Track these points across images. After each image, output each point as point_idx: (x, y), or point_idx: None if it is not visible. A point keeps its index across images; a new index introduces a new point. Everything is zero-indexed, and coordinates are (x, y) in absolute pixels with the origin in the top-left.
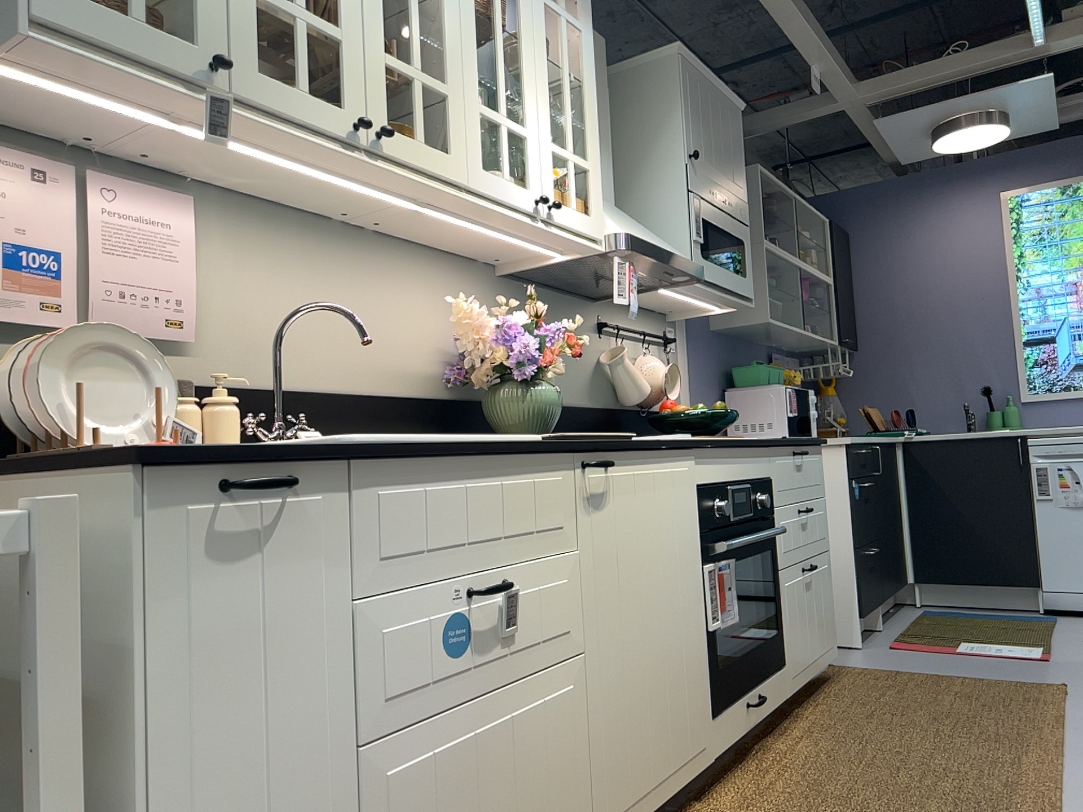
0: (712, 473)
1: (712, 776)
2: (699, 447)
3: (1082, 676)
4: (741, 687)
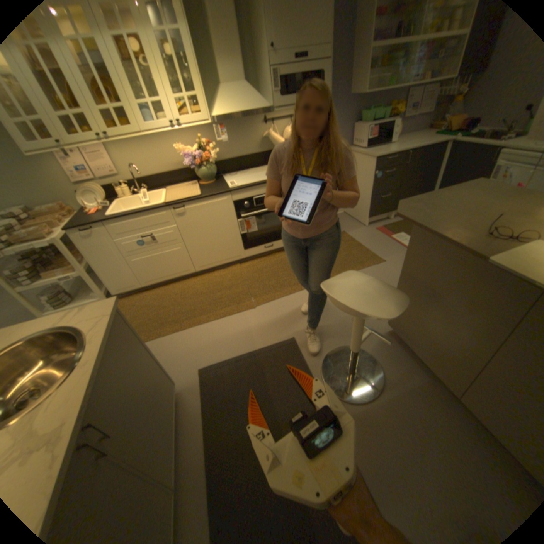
0: (242, 196)
1: (254, 258)
2: (230, 192)
3: (400, 260)
4: (261, 244)
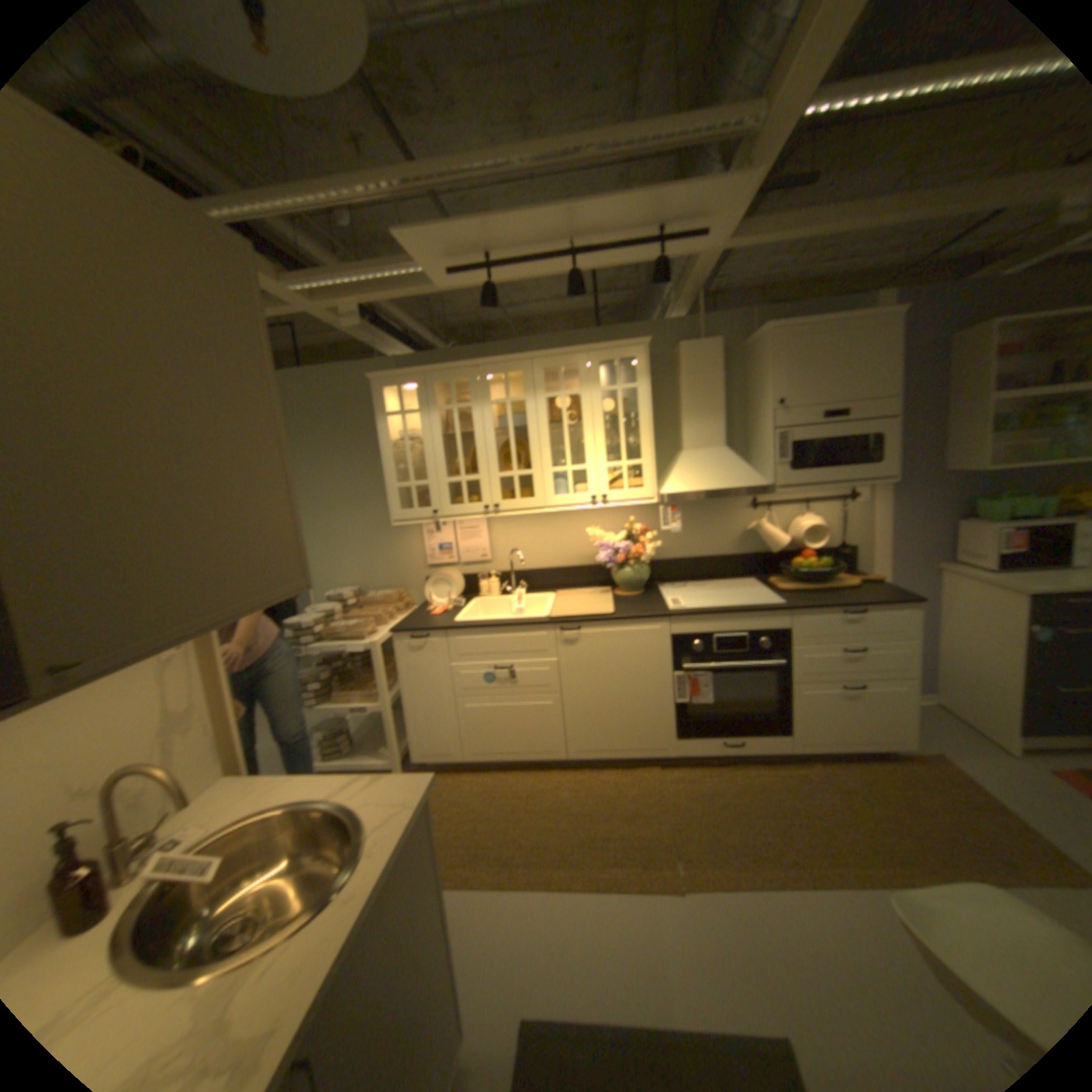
0: (692, 629)
1: (697, 765)
2: (671, 617)
3: None
4: (718, 734)
